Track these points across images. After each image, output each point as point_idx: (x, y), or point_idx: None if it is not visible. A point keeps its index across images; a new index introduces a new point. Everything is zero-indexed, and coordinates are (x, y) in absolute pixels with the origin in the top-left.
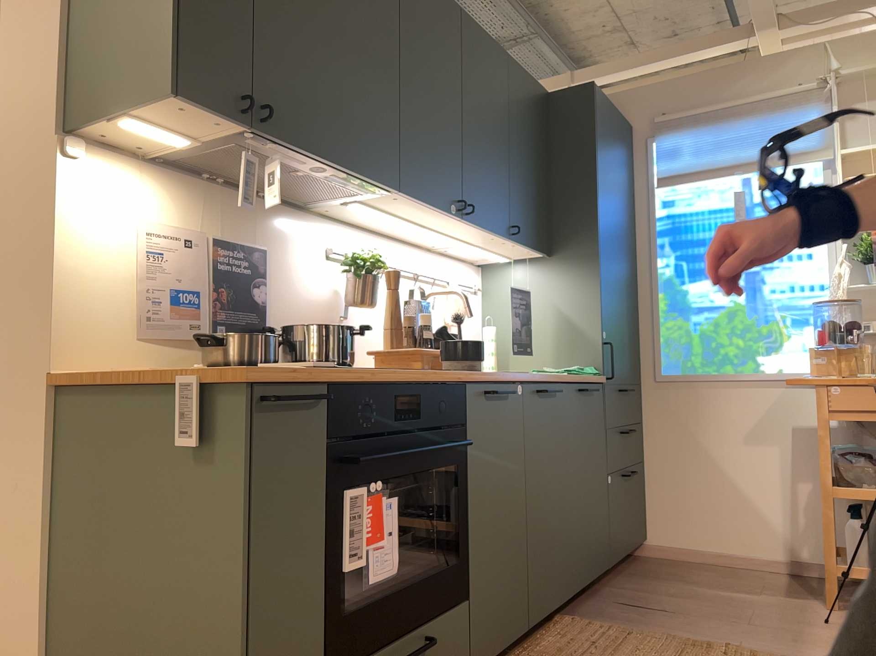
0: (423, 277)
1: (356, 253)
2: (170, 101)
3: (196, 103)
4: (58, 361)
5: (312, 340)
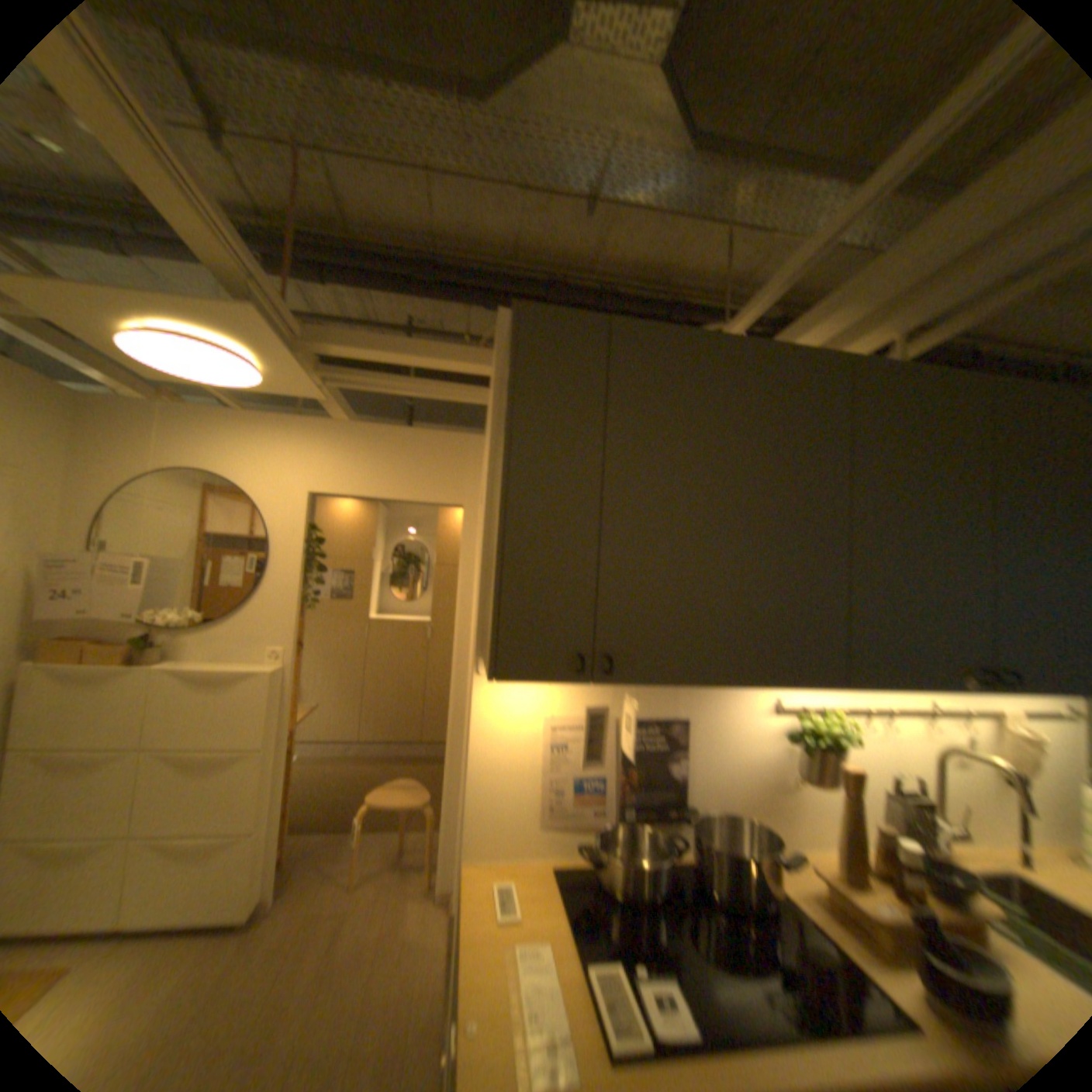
0: (949, 713)
1: (813, 719)
2: (498, 680)
3: (522, 679)
4: (467, 857)
5: (721, 867)
